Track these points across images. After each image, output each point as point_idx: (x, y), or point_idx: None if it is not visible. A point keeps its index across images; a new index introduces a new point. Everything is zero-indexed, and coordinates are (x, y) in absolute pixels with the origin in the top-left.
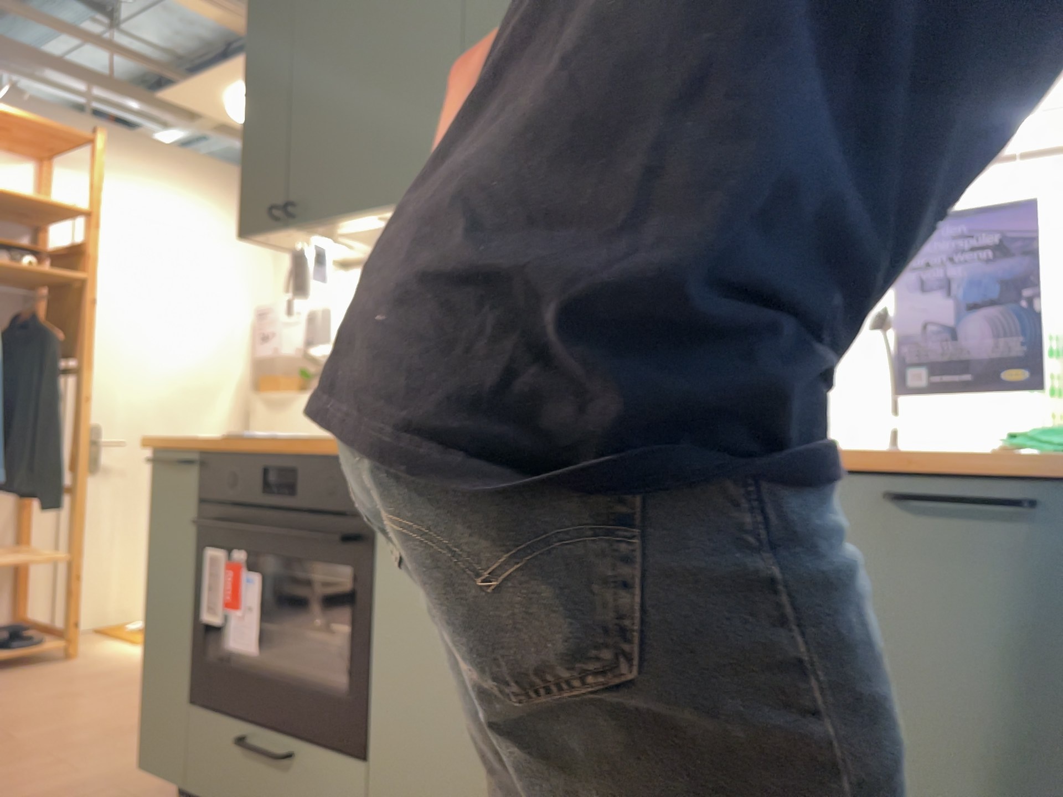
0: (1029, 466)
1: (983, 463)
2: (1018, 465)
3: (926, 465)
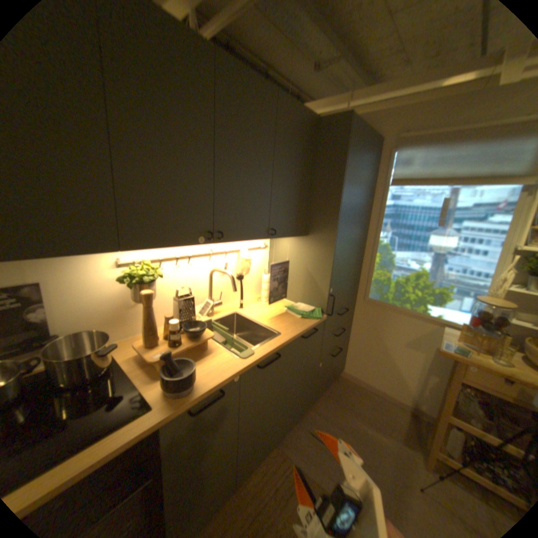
0: (313, 324)
1: (308, 325)
2: (316, 325)
3: (307, 330)
